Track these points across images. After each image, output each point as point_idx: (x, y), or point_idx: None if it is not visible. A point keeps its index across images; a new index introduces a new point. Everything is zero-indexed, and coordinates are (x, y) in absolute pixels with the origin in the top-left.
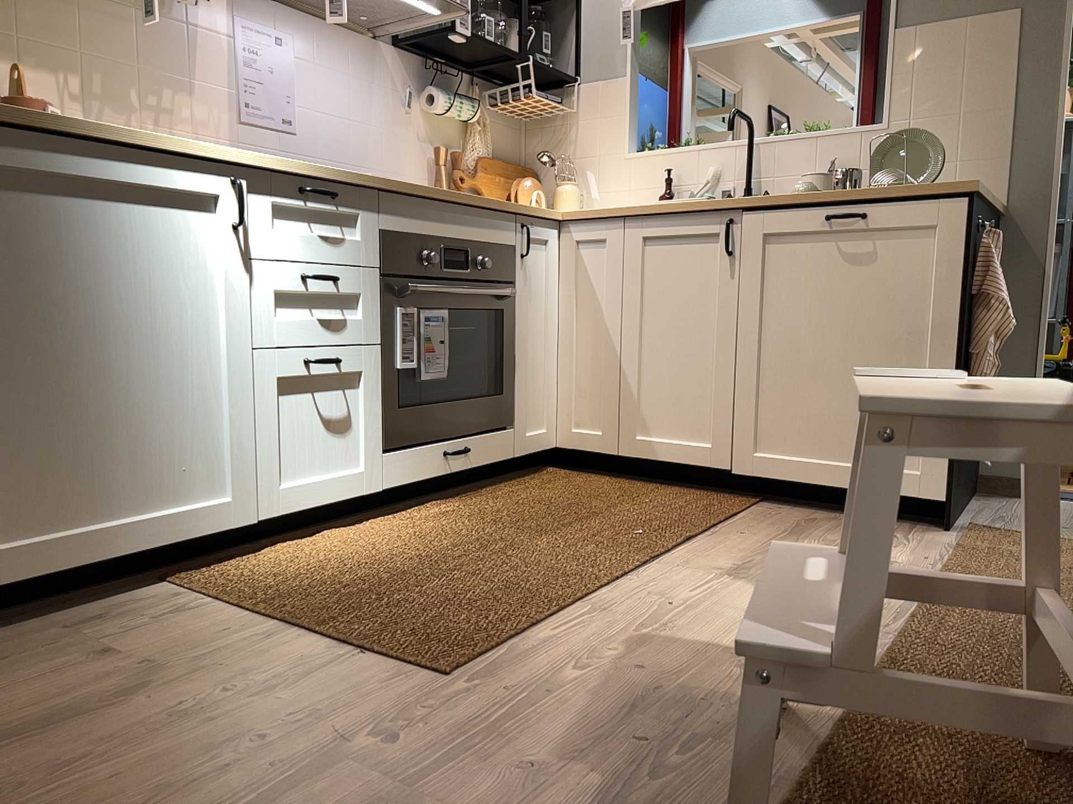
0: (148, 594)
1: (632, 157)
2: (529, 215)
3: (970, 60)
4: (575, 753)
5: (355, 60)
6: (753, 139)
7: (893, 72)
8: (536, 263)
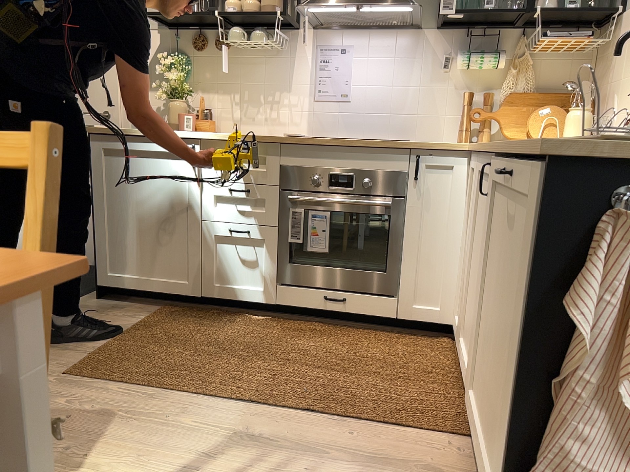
0: (140, 308)
1: None
2: (426, 150)
3: None
4: None
5: (398, 45)
6: None
7: None
8: (437, 185)
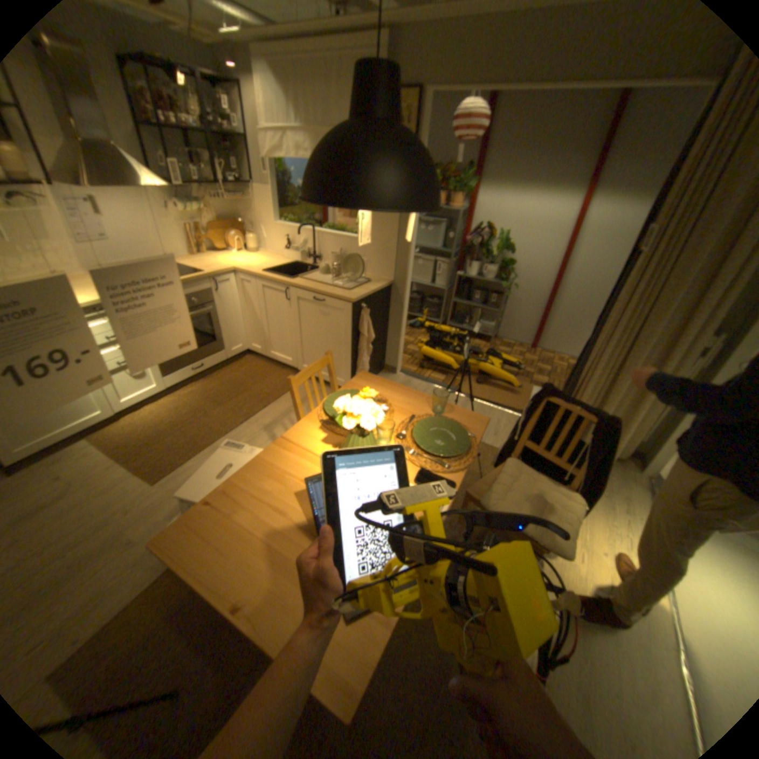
0: (73, 450)
1: (276, 224)
2: (216, 275)
3: (386, 219)
4: (169, 516)
5: (128, 194)
6: (317, 230)
7: (362, 216)
8: (224, 290)
